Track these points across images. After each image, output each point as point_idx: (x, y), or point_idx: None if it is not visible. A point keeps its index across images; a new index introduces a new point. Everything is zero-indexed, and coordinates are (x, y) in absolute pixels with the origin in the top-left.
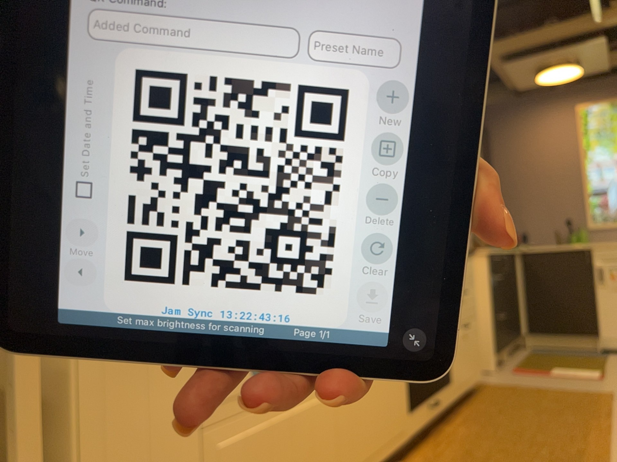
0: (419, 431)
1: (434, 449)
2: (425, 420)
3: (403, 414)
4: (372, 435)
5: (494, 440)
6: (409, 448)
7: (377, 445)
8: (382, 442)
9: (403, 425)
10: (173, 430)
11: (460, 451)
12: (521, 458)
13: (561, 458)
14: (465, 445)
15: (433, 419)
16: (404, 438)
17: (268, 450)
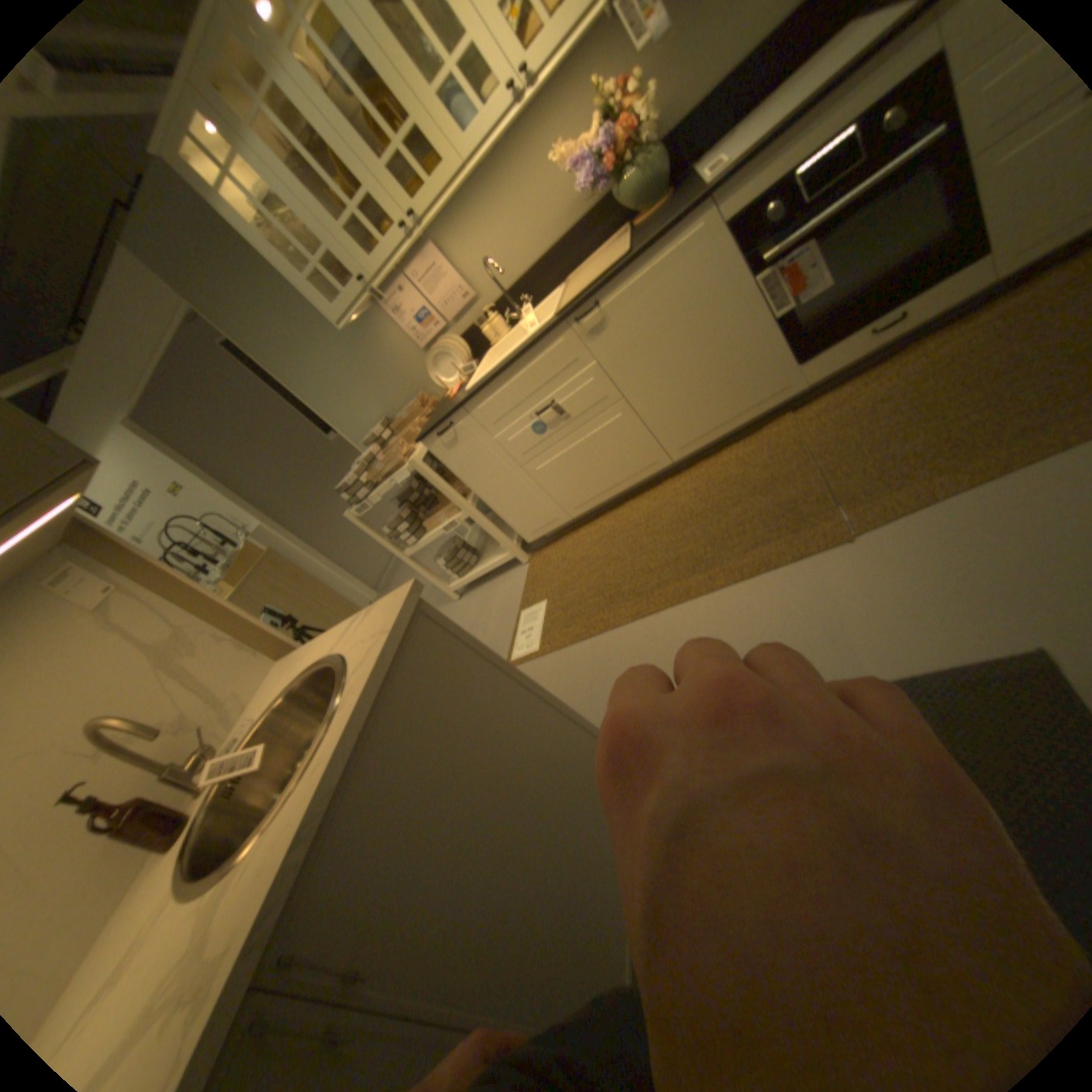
0: (839, 368)
1: (861, 385)
2: (857, 351)
3: (779, 371)
4: (711, 411)
5: (956, 375)
6: (843, 379)
7: (725, 415)
8: (733, 410)
9: (784, 381)
10: (508, 469)
11: (882, 392)
12: (924, 421)
13: (974, 432)
14: (905, 380)
15: (891, 339)
16: (789, 390)
17: (577, 458)
